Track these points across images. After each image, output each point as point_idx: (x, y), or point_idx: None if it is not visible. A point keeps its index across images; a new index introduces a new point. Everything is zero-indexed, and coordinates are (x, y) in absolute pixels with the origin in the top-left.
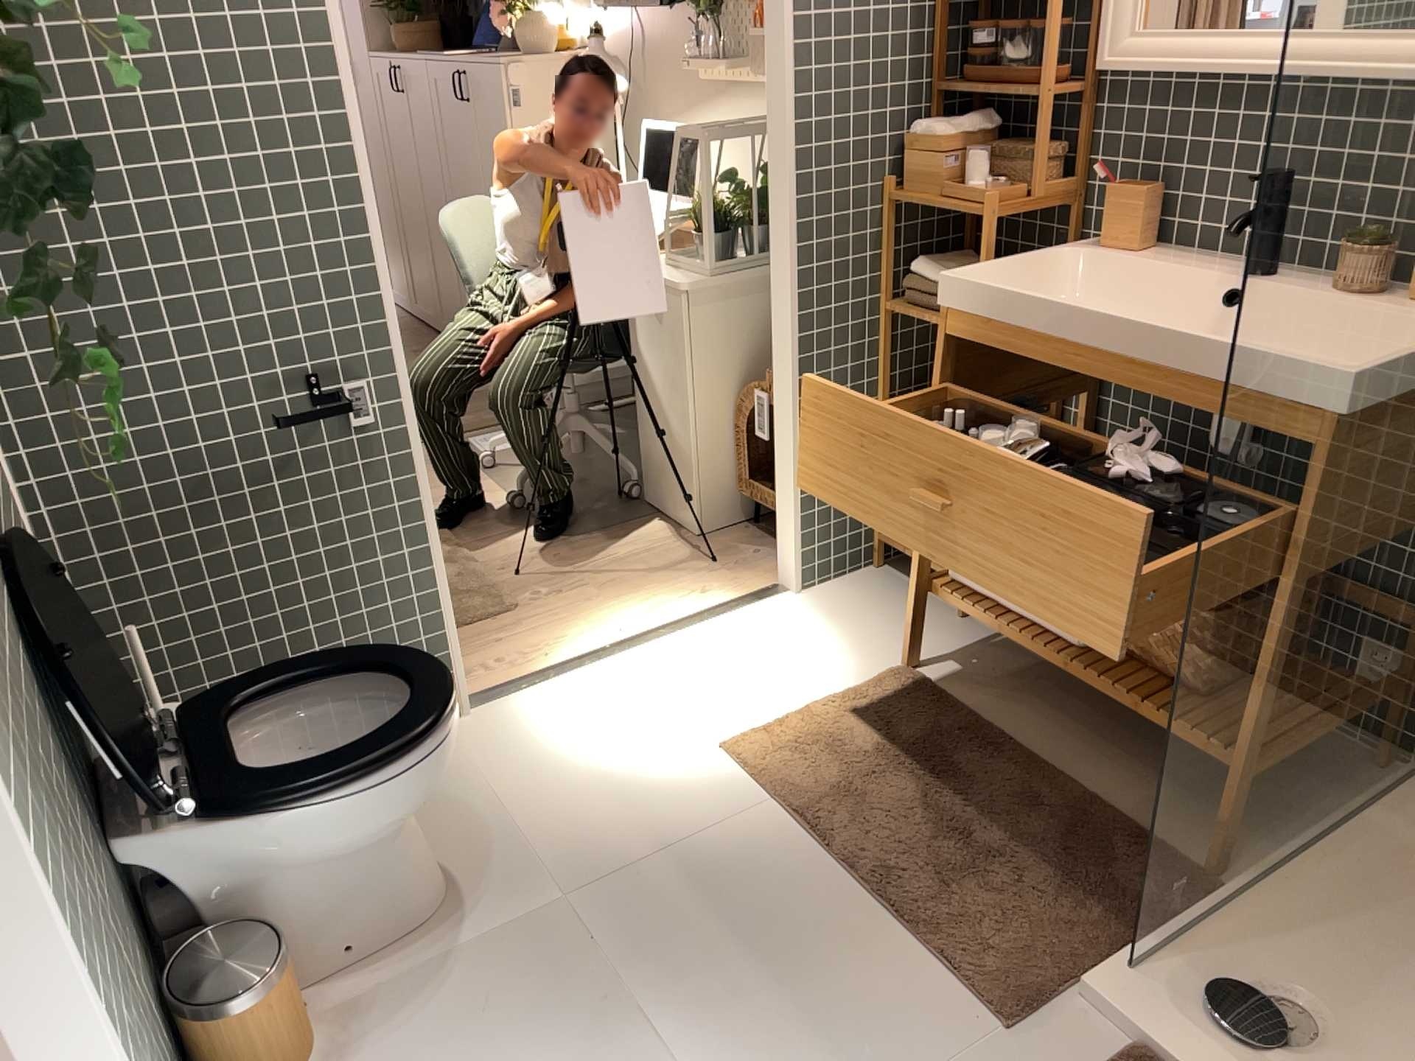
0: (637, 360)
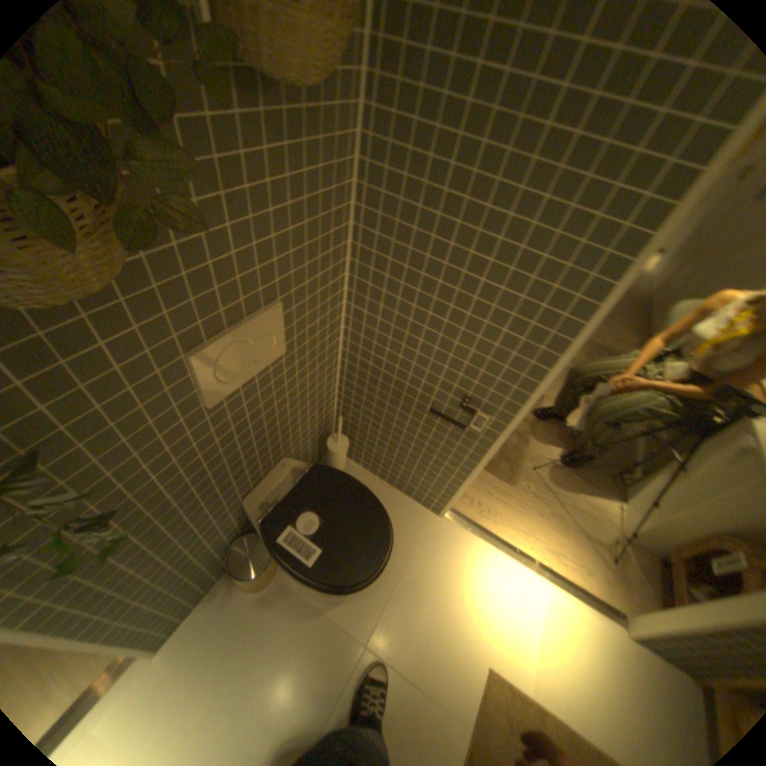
0: (697, 454)
